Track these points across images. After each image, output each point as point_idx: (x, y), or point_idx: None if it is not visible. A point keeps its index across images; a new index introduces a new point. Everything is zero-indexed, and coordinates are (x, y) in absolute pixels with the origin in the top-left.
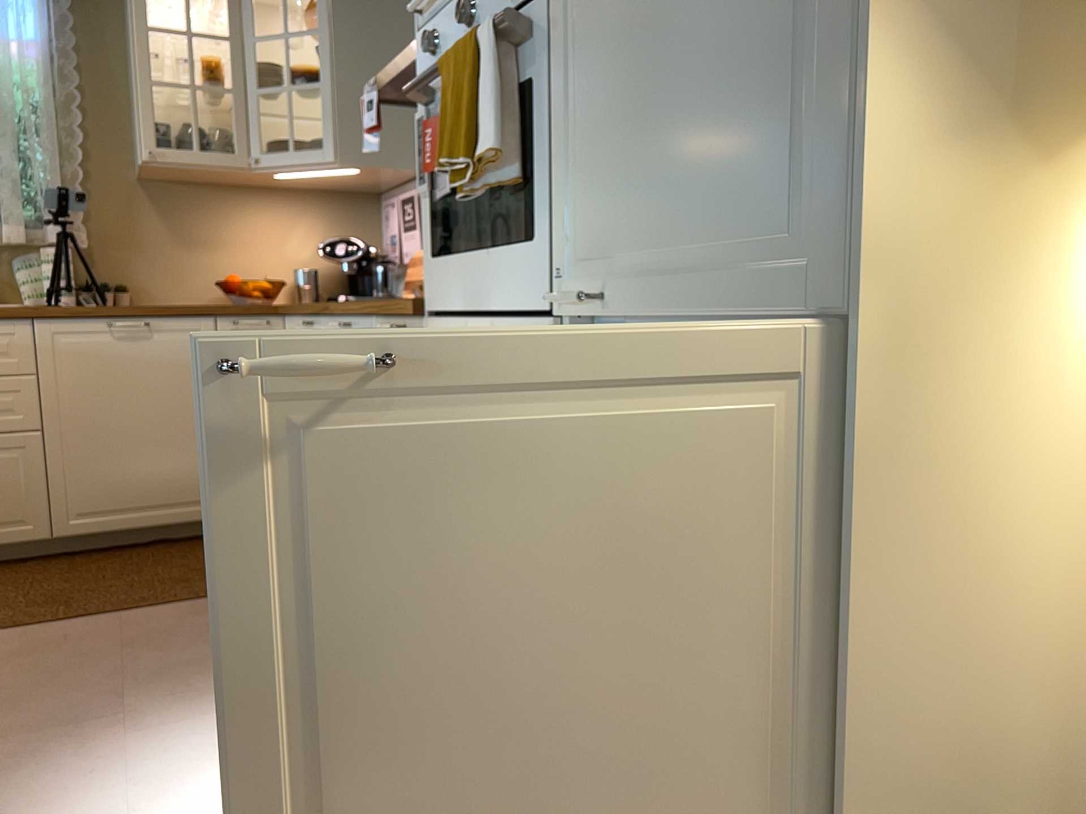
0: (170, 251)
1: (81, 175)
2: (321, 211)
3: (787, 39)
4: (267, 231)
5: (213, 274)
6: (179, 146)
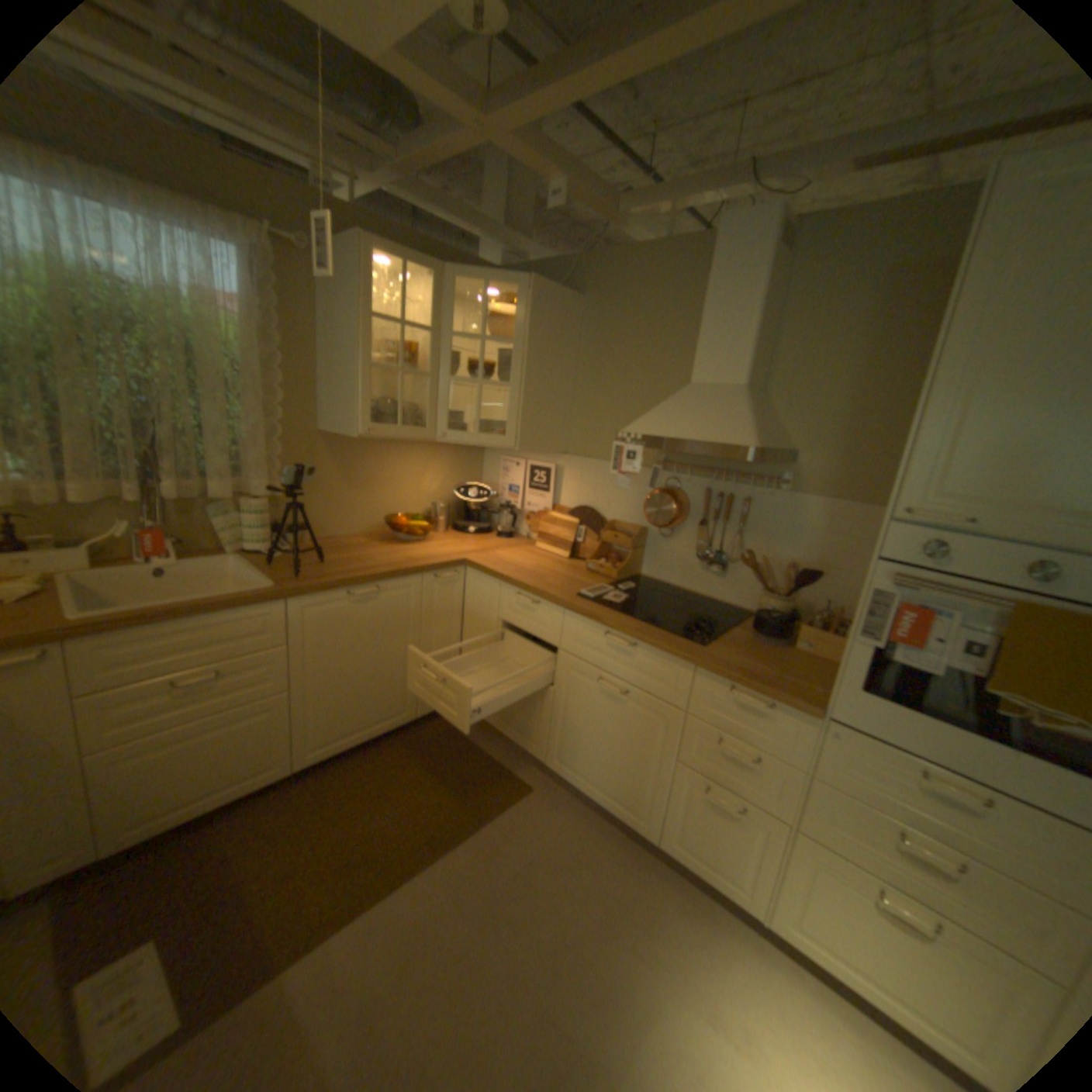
0: (340, 492)
1: (273, 430)
2: (446, 456)
3: None
4: (409, 472)
5: (370, 508)
6: (378, 417)
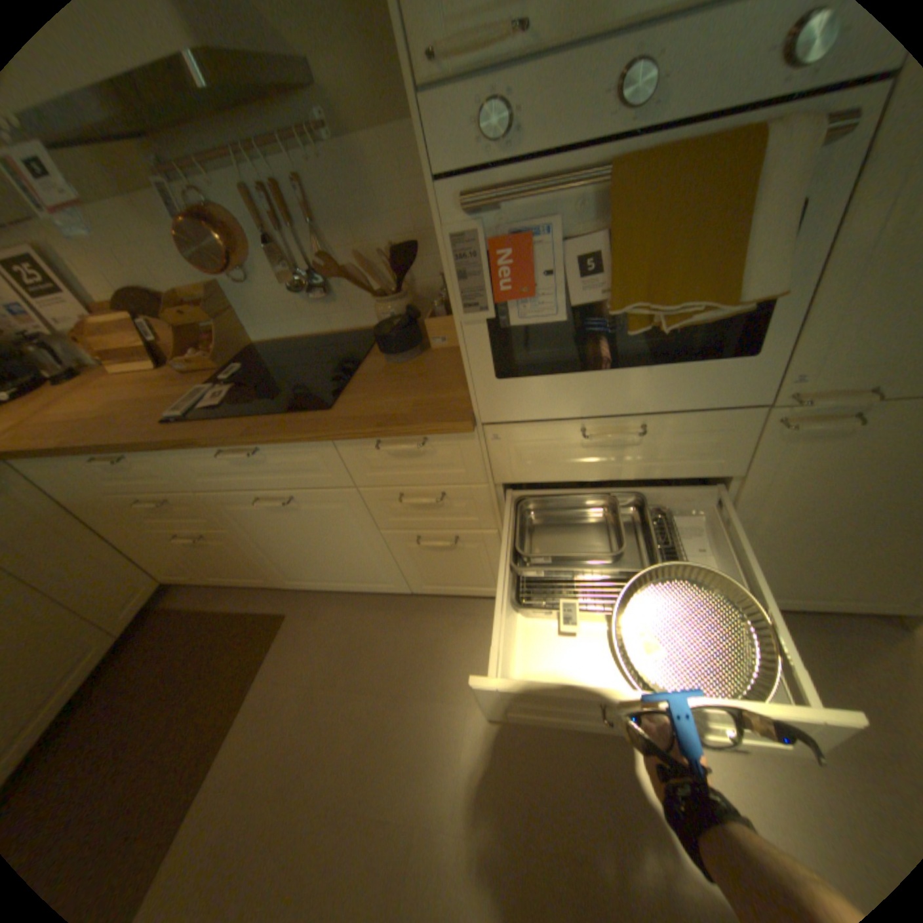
0: None
1: None
2: None
3: None
4: None
5: None
6: None
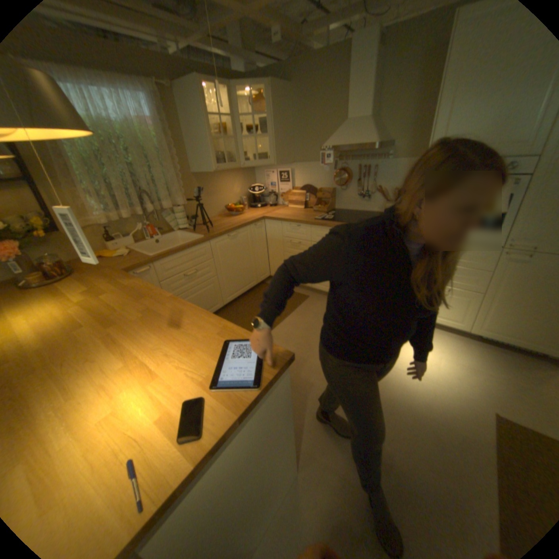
0: (204, 199)
1: (176, 176)
2: (240, 175)
3: None
4: (228, 185)
5: (217, 204)
6: (216, 161)
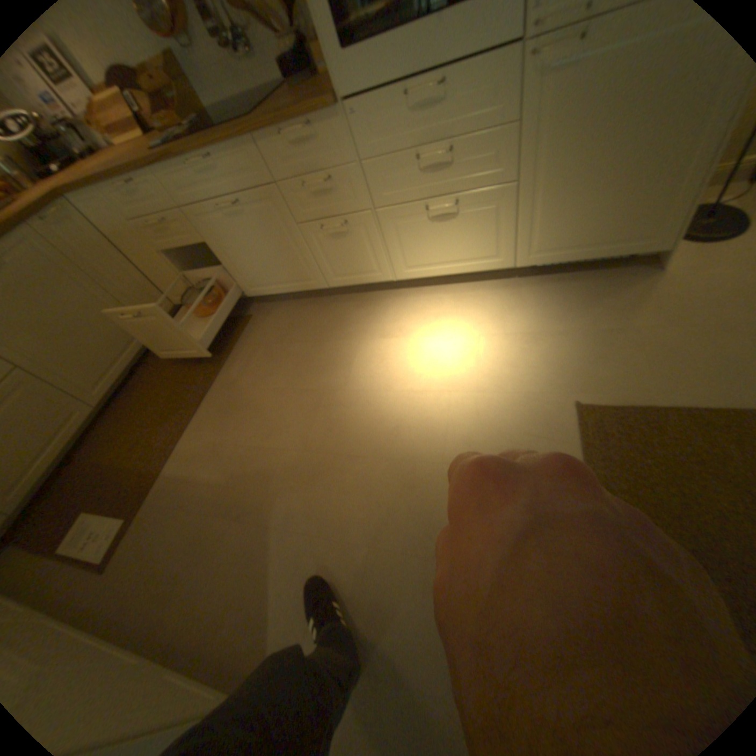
0: None
1: None
2: None
3: None
4: None
5: None
6: None
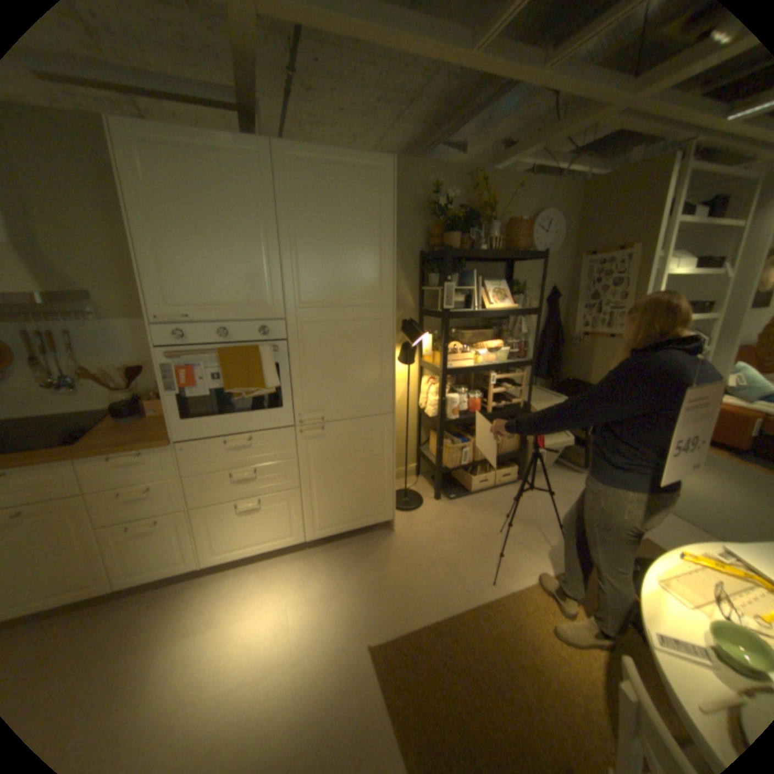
0: None
1: None
2: None
3: (374, 371)
4: None
5: None
6: None
